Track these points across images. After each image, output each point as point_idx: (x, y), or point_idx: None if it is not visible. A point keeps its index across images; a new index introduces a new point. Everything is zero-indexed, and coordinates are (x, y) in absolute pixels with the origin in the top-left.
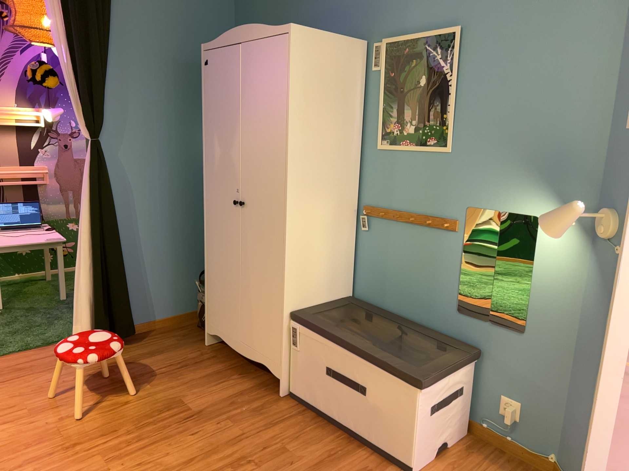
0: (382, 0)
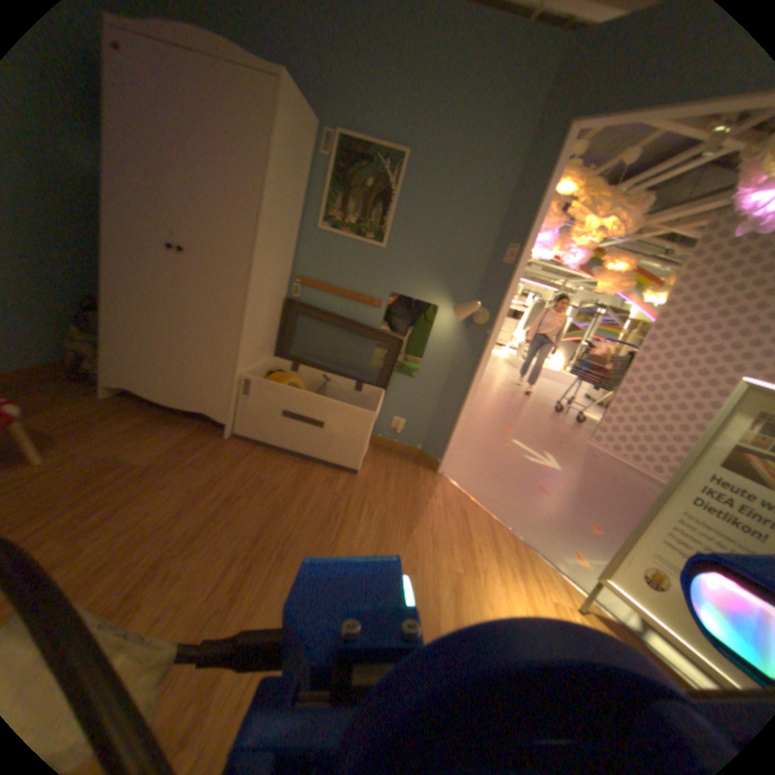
0: (340, 89)
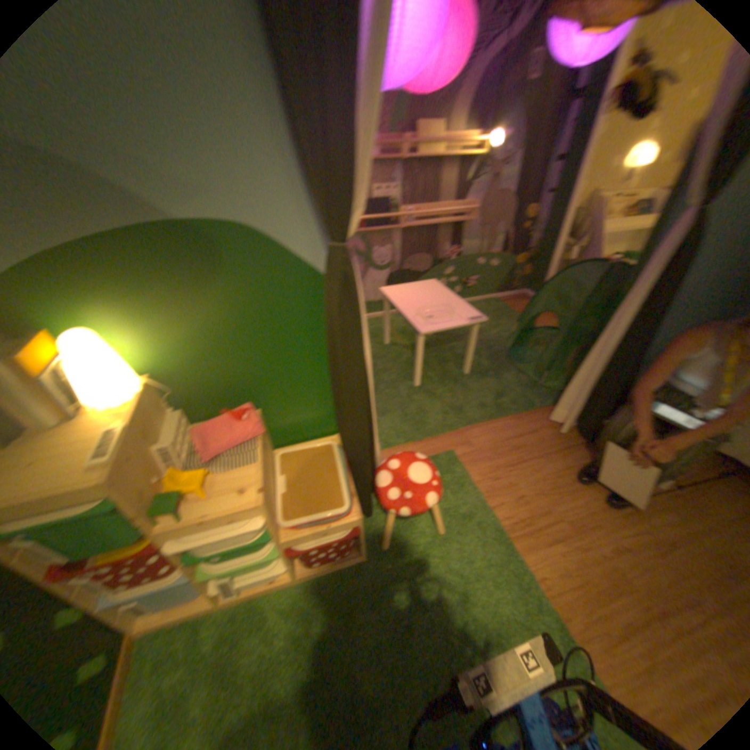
0: None
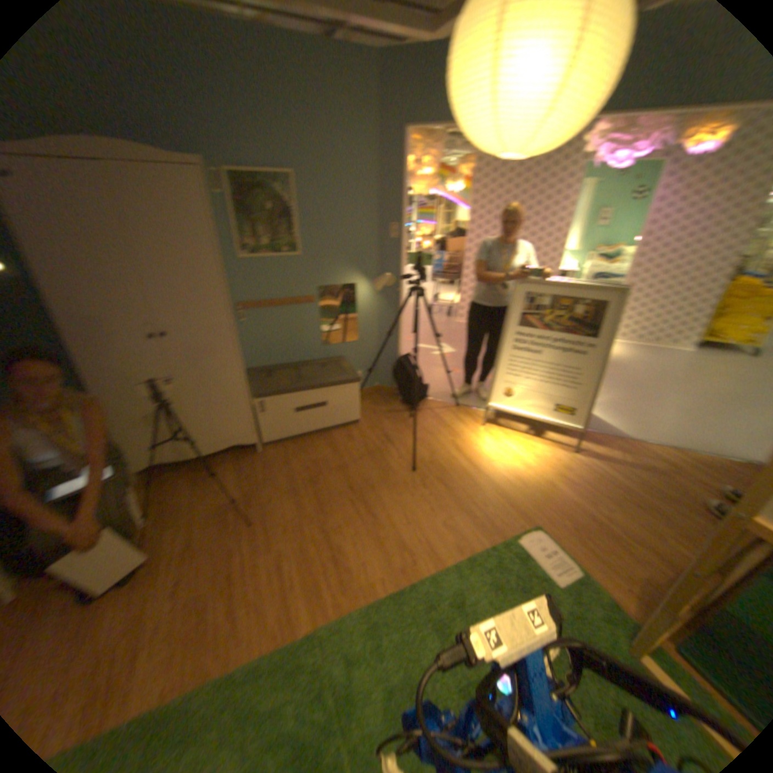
0: (211, 129)
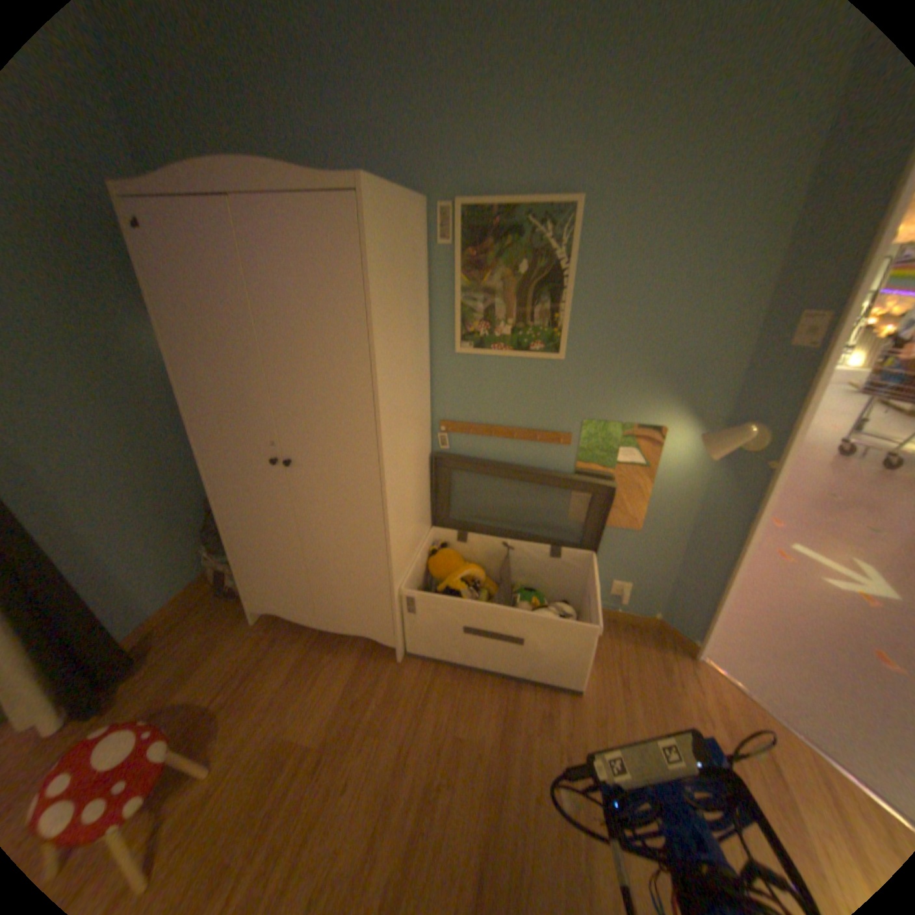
0: (447, 128)
